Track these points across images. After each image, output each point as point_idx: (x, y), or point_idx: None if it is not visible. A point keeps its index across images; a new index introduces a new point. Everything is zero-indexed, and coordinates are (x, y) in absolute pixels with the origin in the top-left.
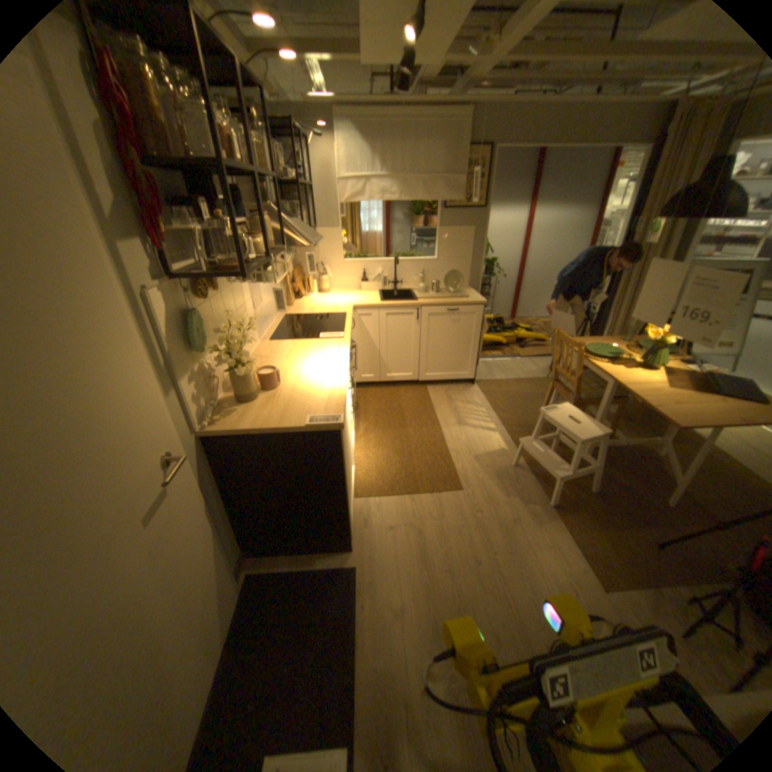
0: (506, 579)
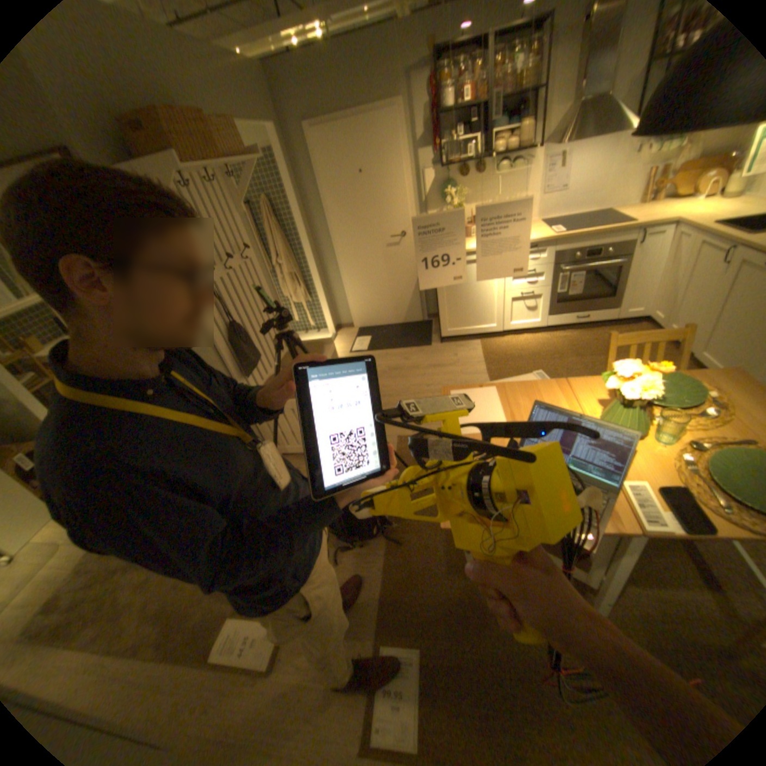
0: (416, 395)
